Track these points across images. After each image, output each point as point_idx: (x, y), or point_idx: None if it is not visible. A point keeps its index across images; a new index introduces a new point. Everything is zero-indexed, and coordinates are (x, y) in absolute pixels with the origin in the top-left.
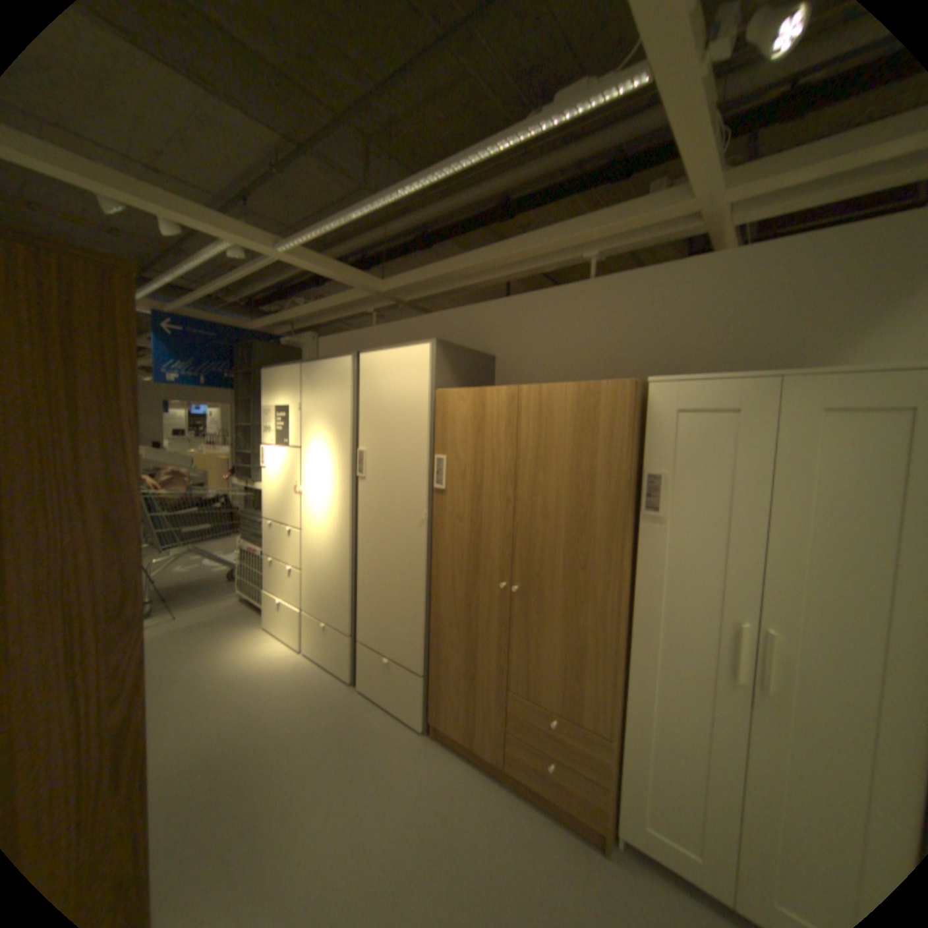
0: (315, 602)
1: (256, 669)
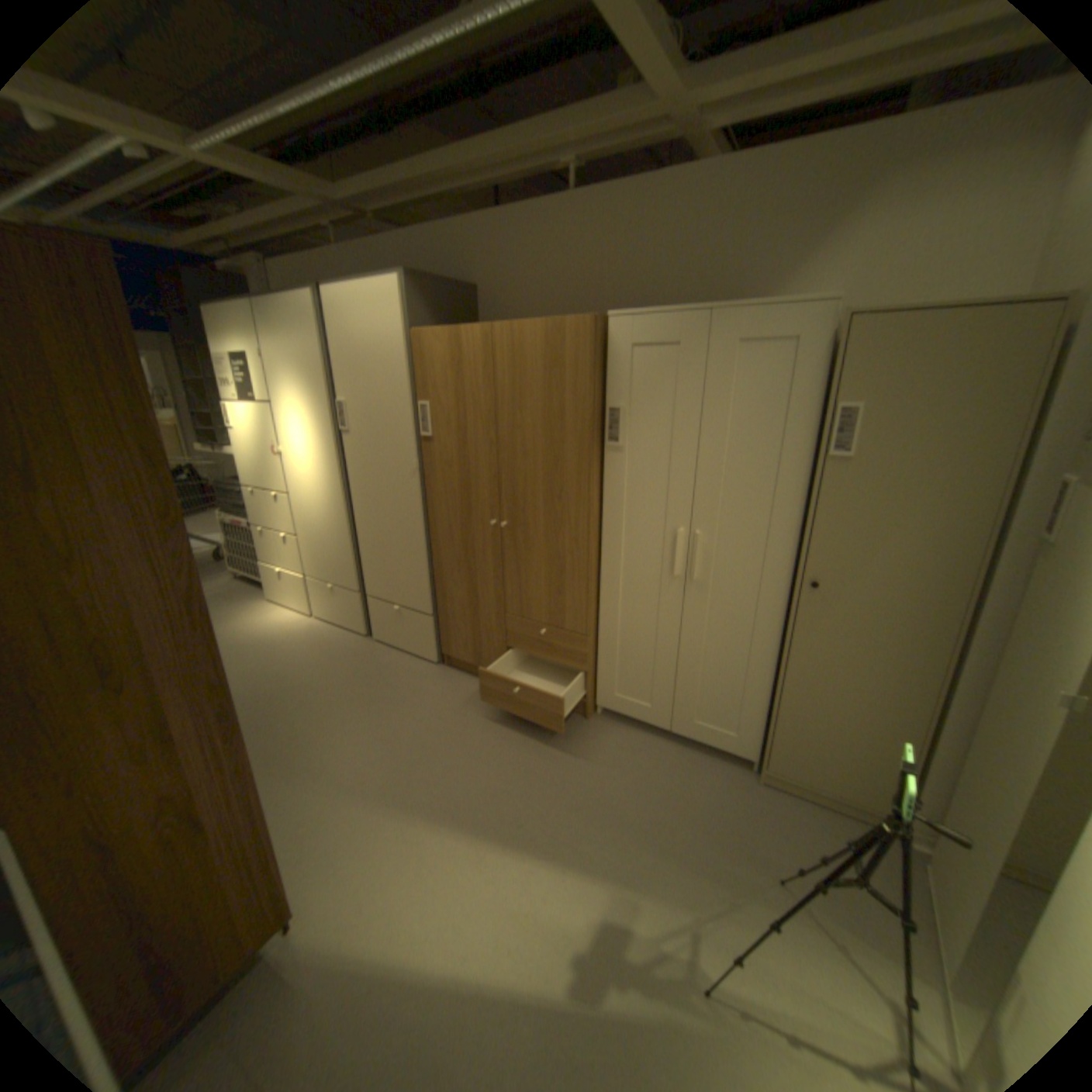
0: (318, 566)
1: (270, 634)
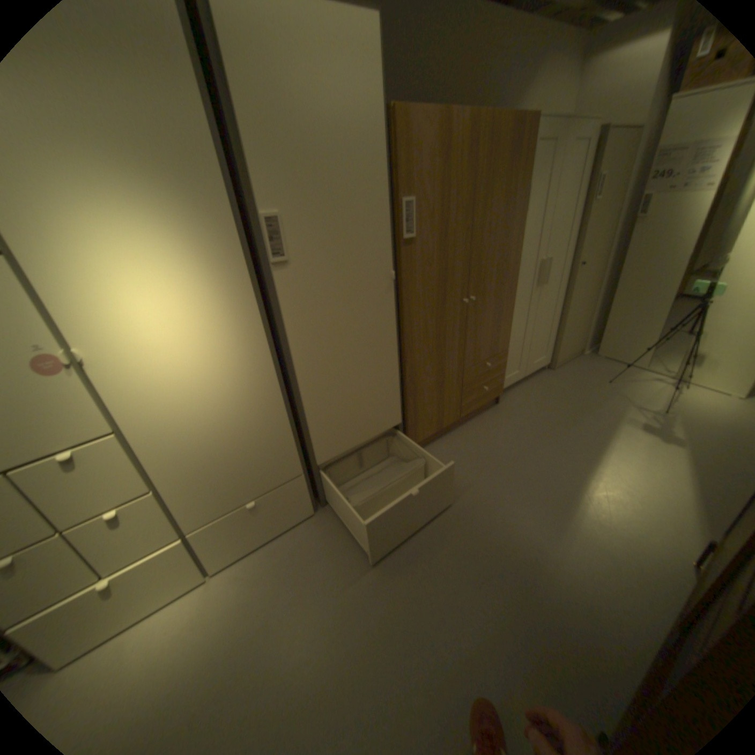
0: (217, 497)
1: (208, 645)
